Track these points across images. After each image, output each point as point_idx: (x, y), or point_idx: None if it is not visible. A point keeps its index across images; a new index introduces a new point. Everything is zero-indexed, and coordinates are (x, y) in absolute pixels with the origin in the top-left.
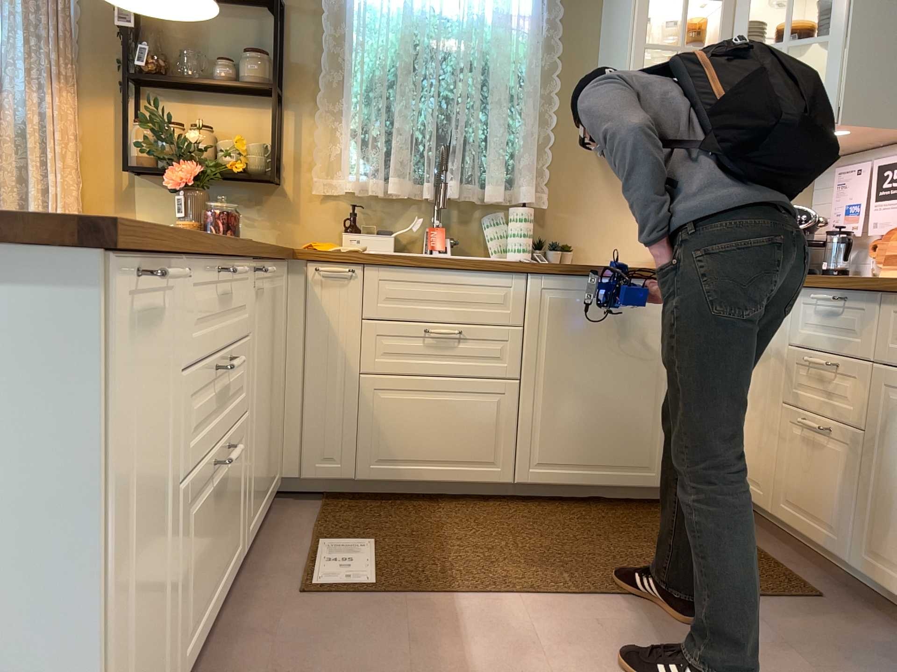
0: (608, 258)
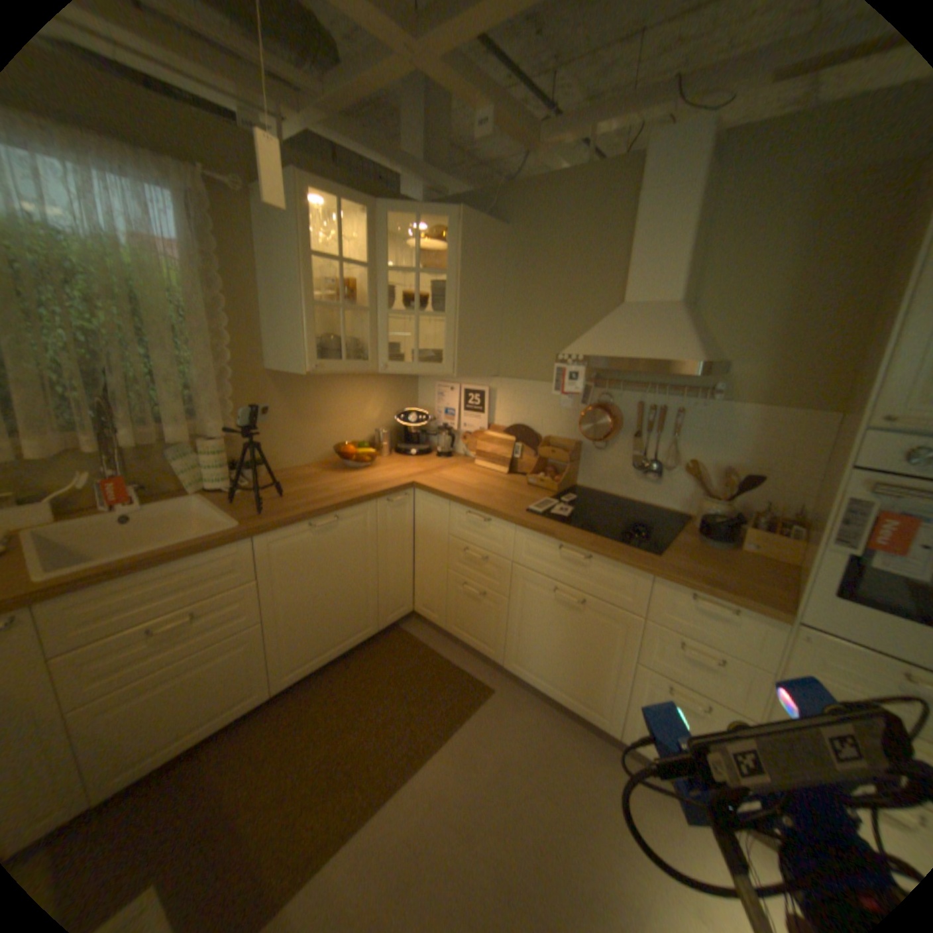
0: (292, 461)
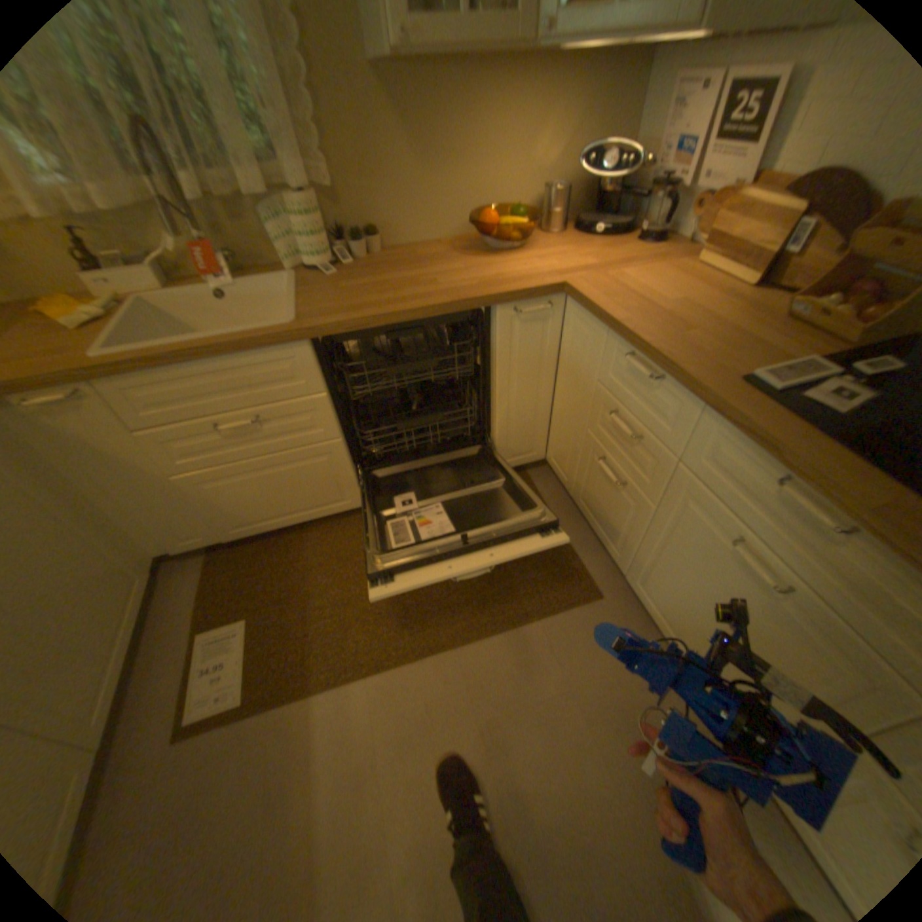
0: (420, 233)
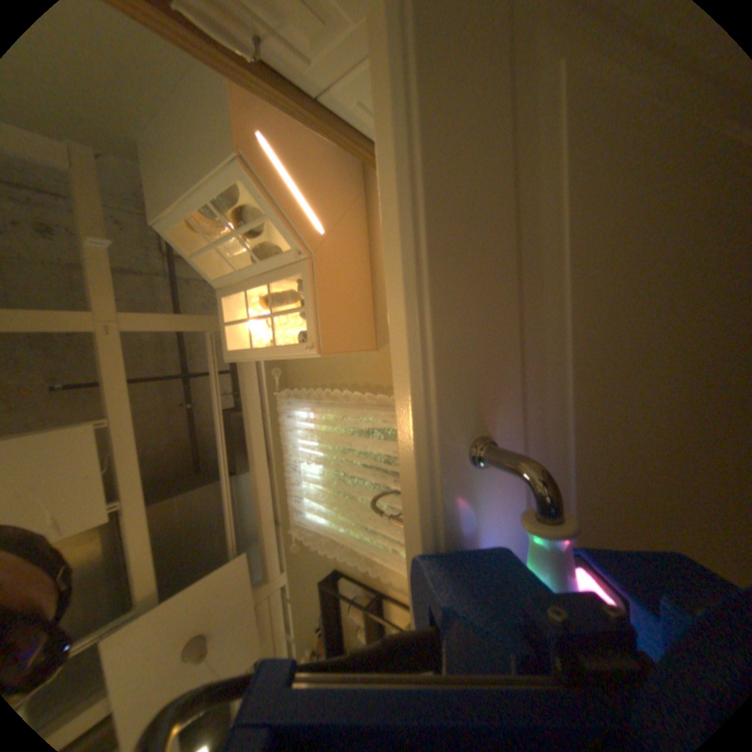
0: None
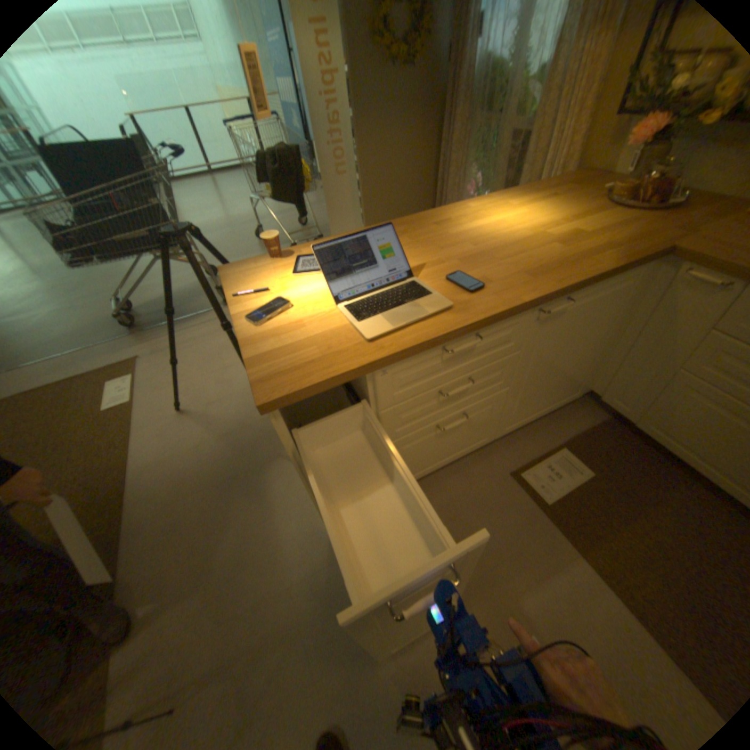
0: None
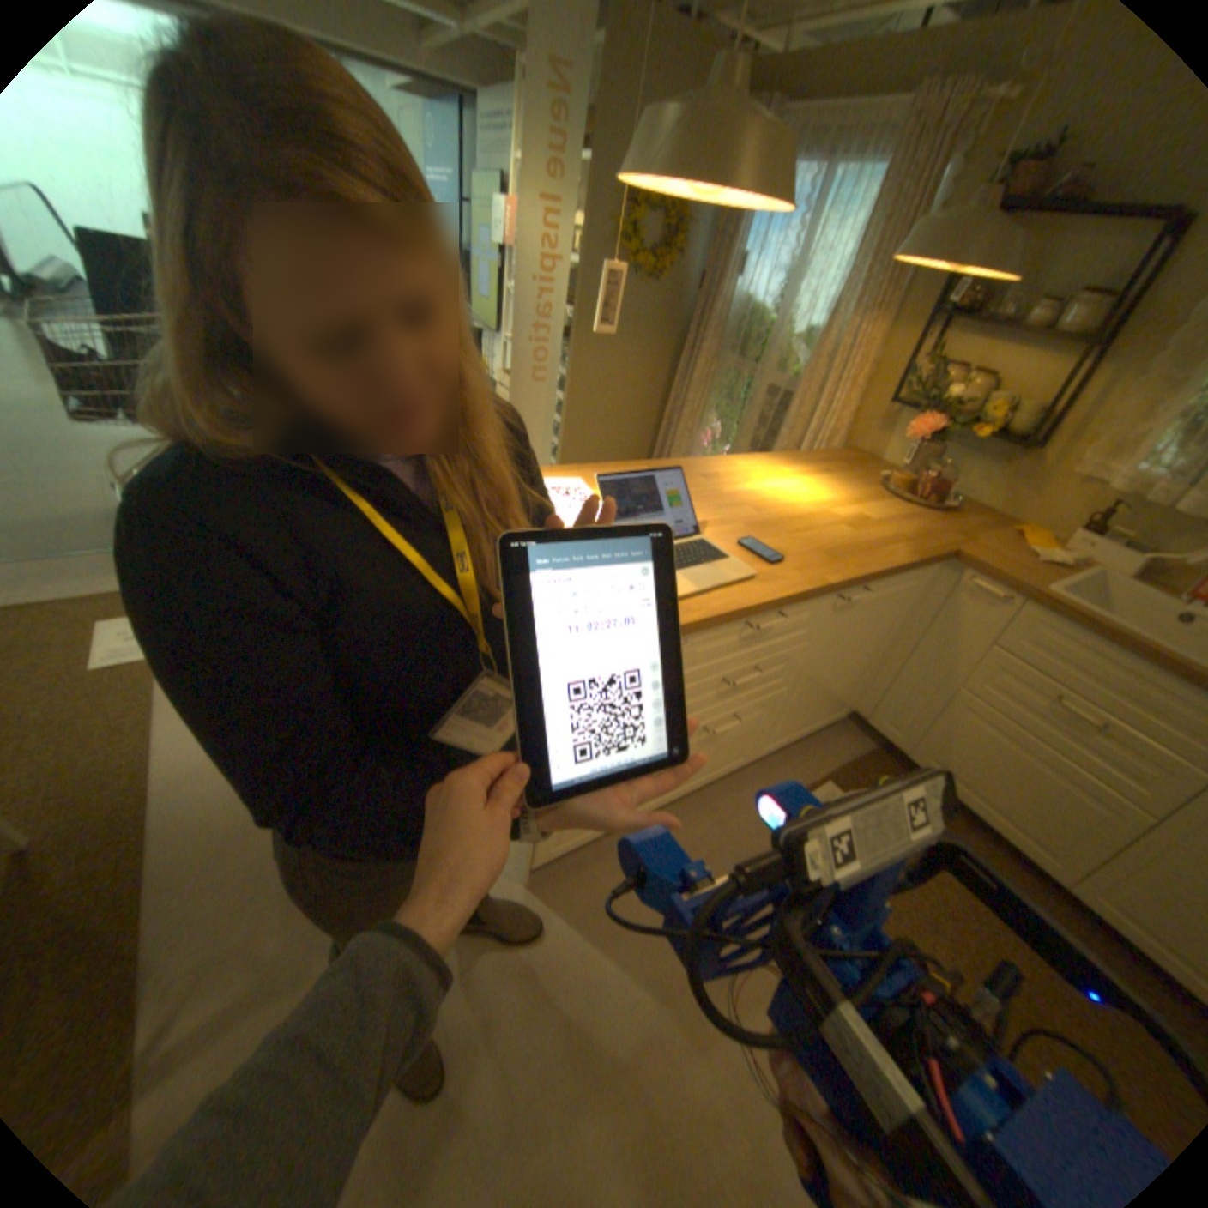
0: None
